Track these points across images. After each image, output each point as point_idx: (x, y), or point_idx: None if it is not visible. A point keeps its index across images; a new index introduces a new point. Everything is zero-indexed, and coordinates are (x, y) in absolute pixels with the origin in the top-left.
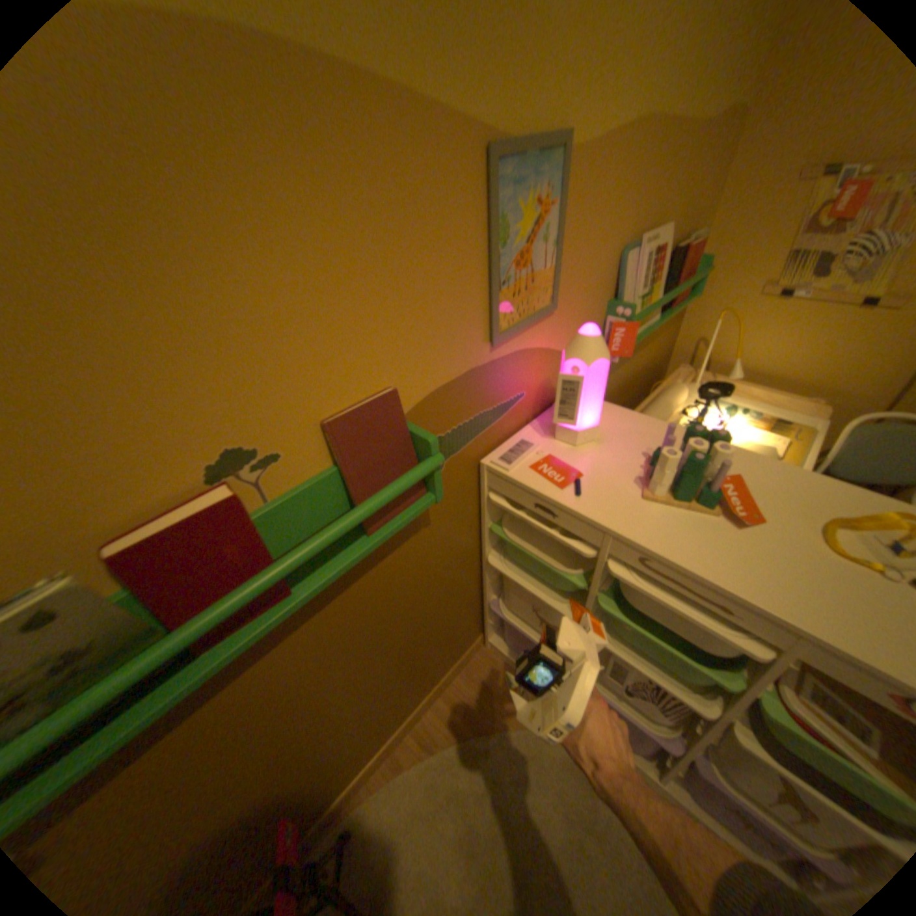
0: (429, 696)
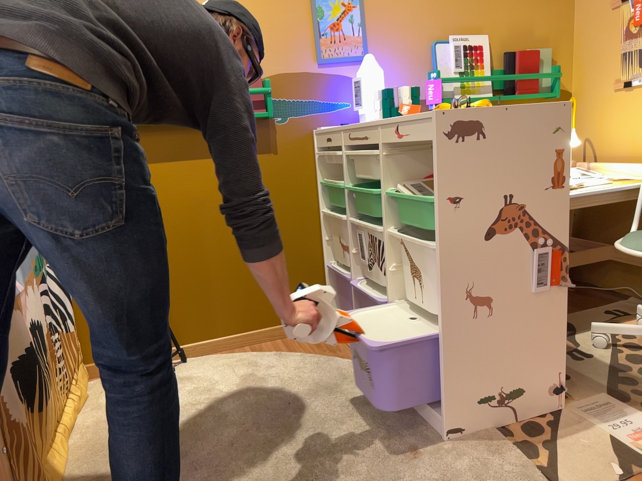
0: (271, 328)
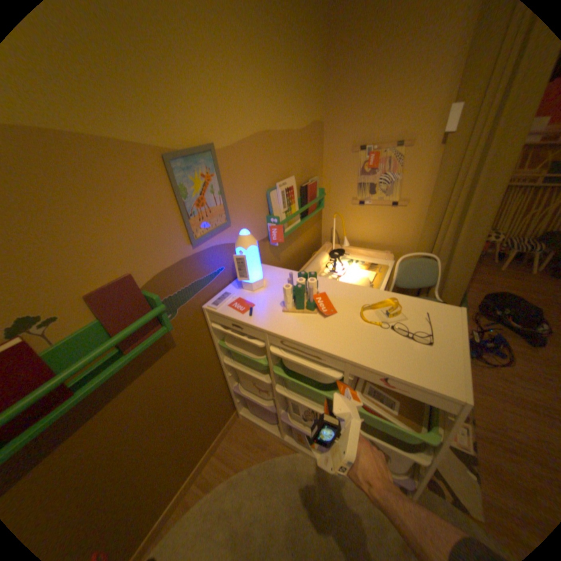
0: (204, 456)
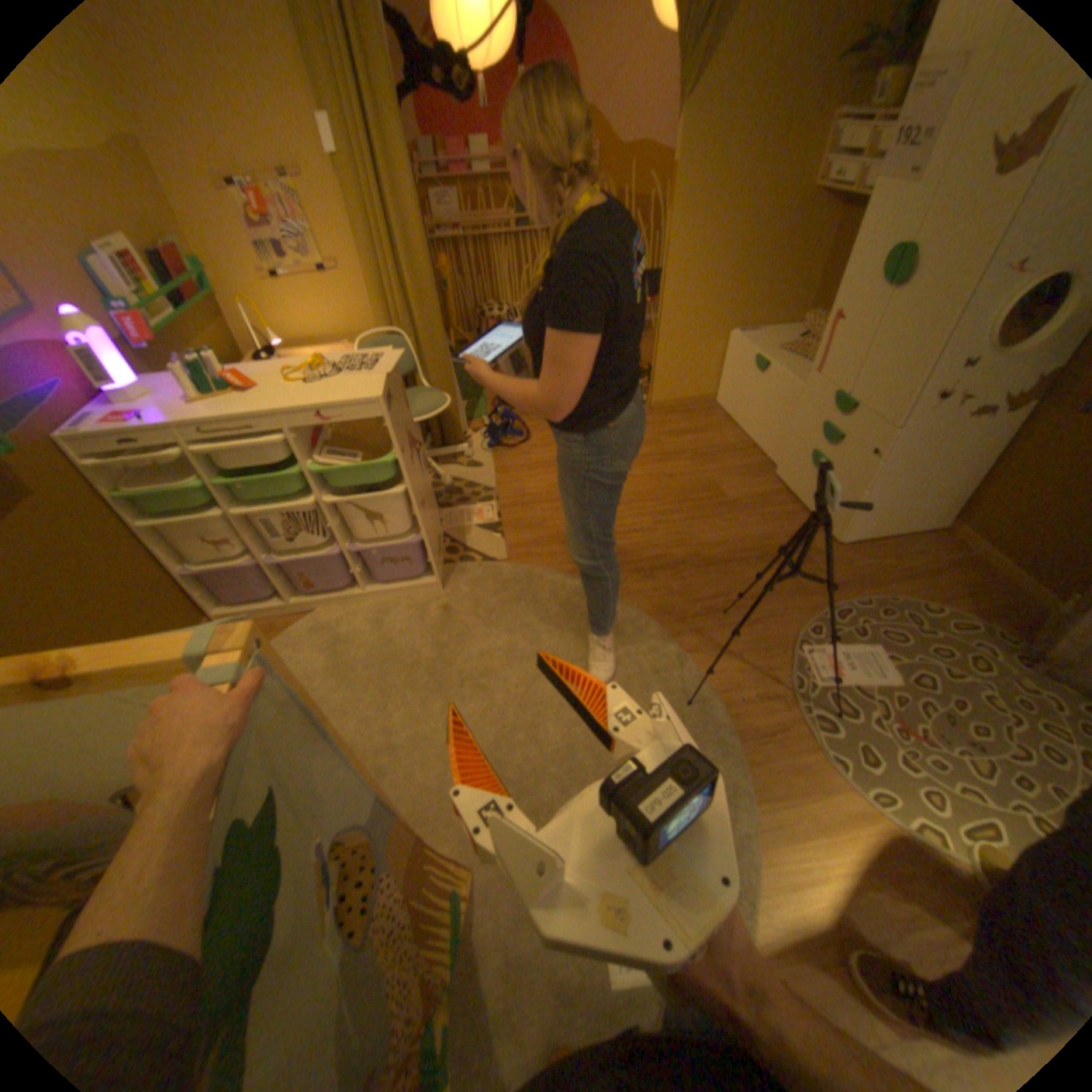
0: None
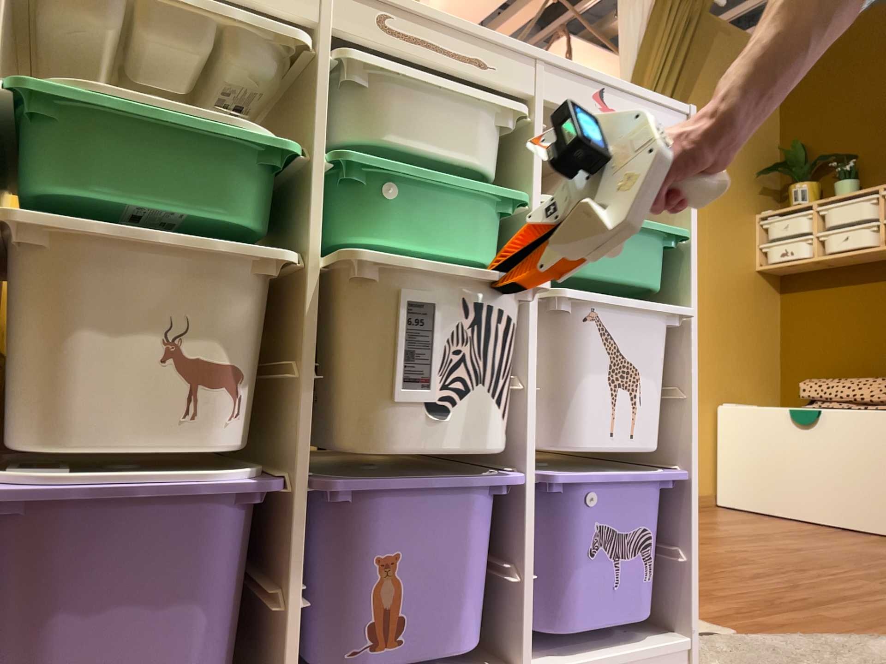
0: None
